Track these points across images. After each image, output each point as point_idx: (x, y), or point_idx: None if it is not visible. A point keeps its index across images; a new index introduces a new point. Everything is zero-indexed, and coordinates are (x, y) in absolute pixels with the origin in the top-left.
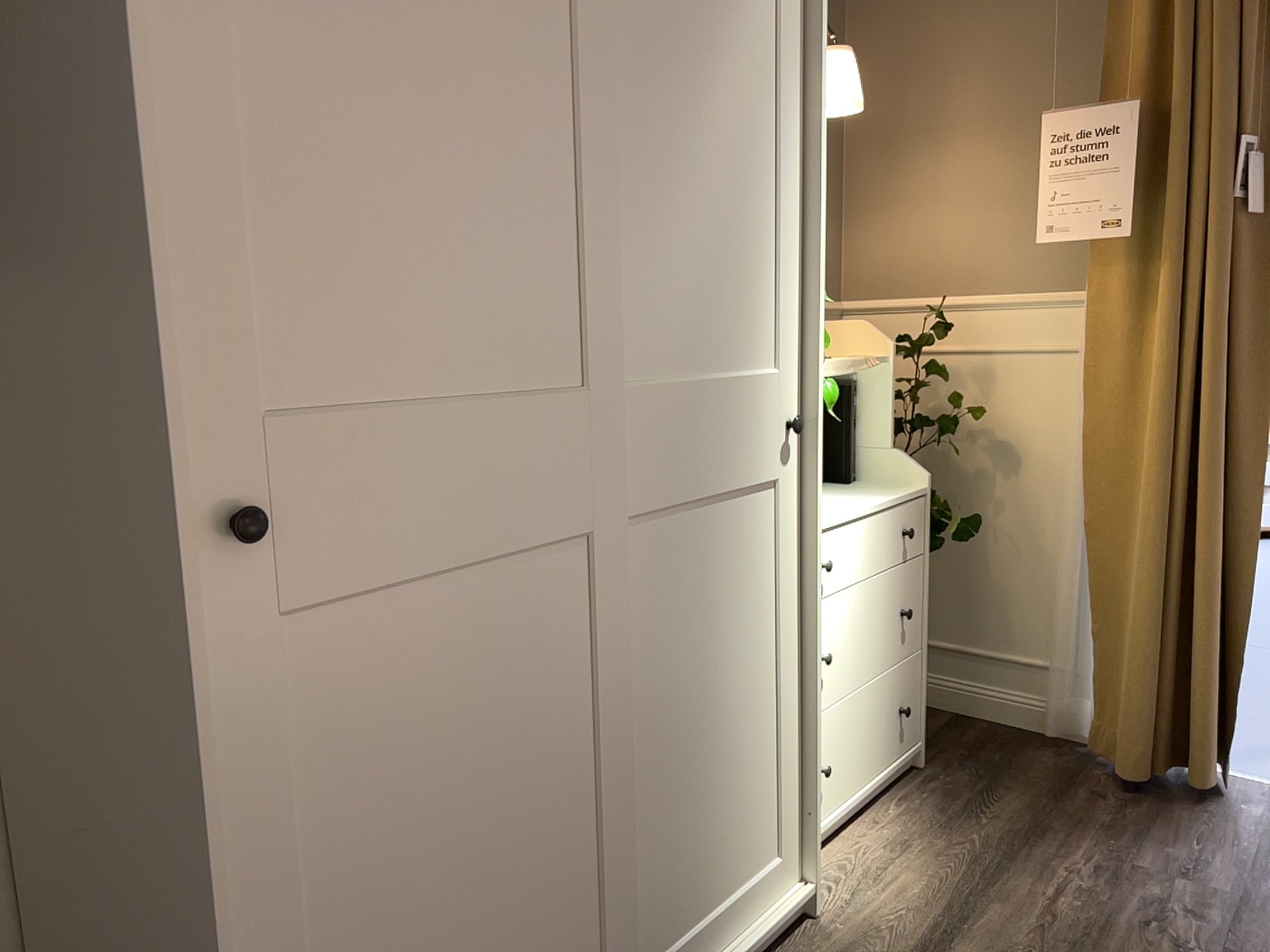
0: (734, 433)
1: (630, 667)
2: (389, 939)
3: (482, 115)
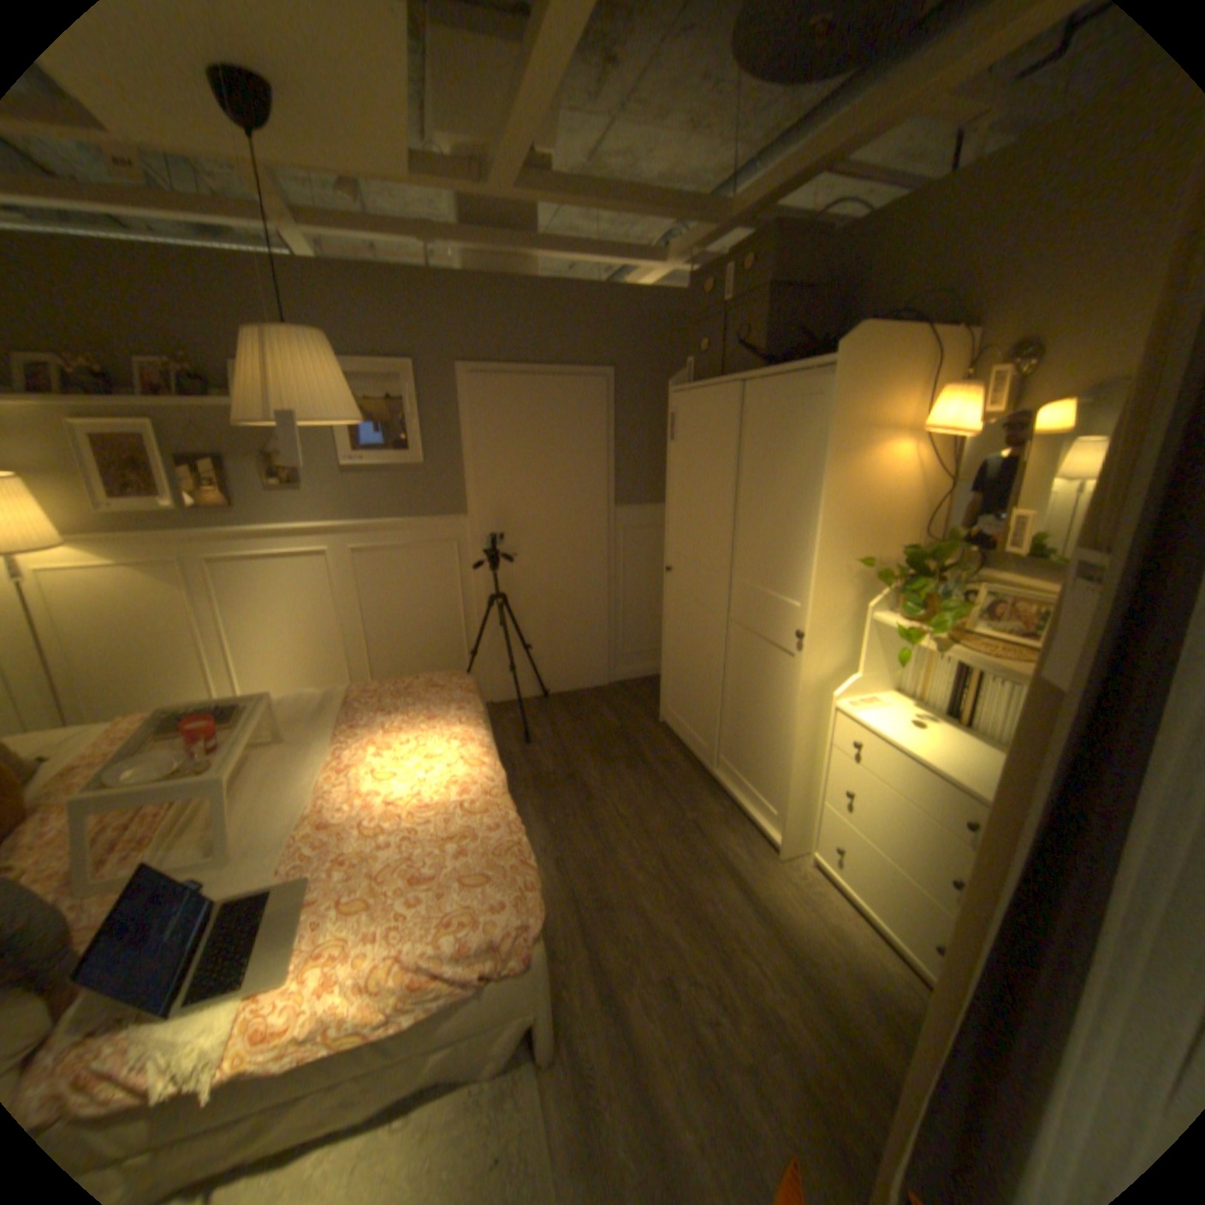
0: (775, 618)
1: (725, 668)
2: (673, 665)
3: (701, 488)
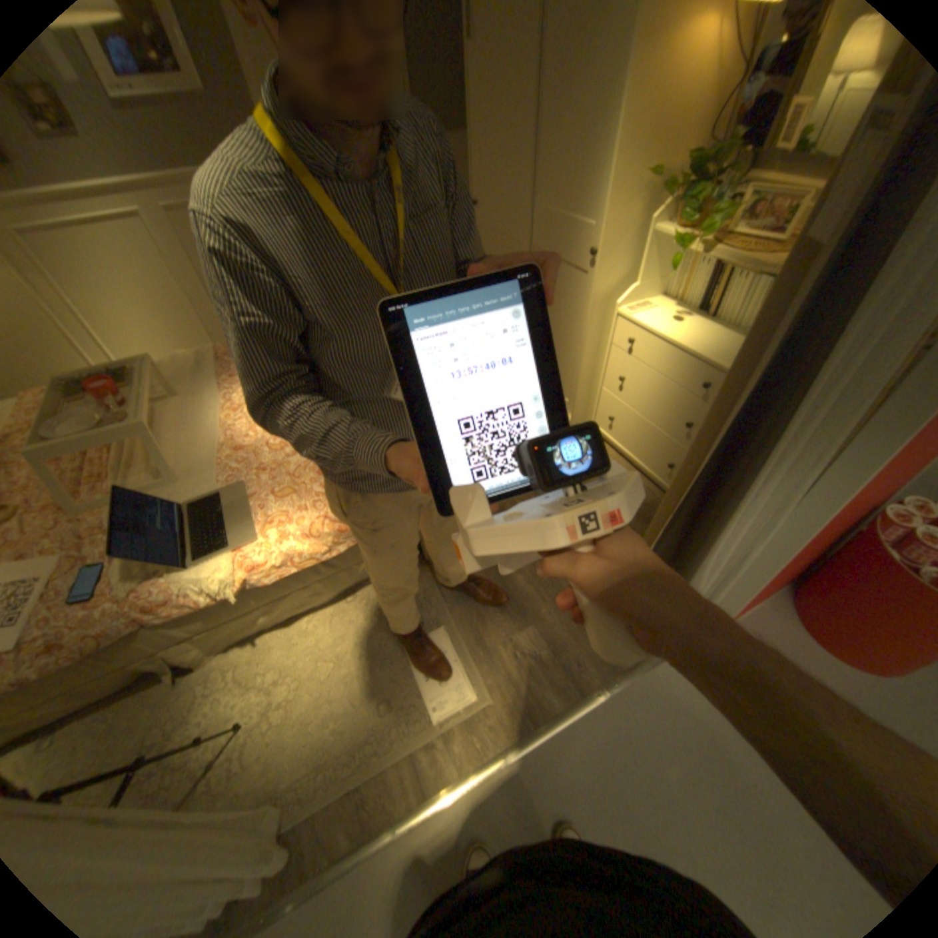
0: (571, 240)
1: None
2: None
3: (501, 103)
